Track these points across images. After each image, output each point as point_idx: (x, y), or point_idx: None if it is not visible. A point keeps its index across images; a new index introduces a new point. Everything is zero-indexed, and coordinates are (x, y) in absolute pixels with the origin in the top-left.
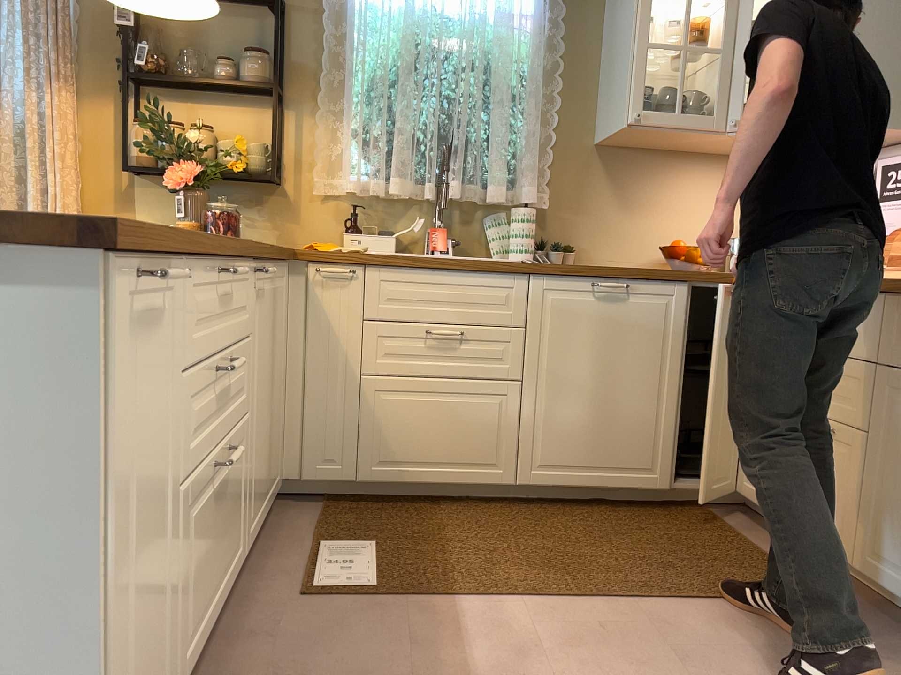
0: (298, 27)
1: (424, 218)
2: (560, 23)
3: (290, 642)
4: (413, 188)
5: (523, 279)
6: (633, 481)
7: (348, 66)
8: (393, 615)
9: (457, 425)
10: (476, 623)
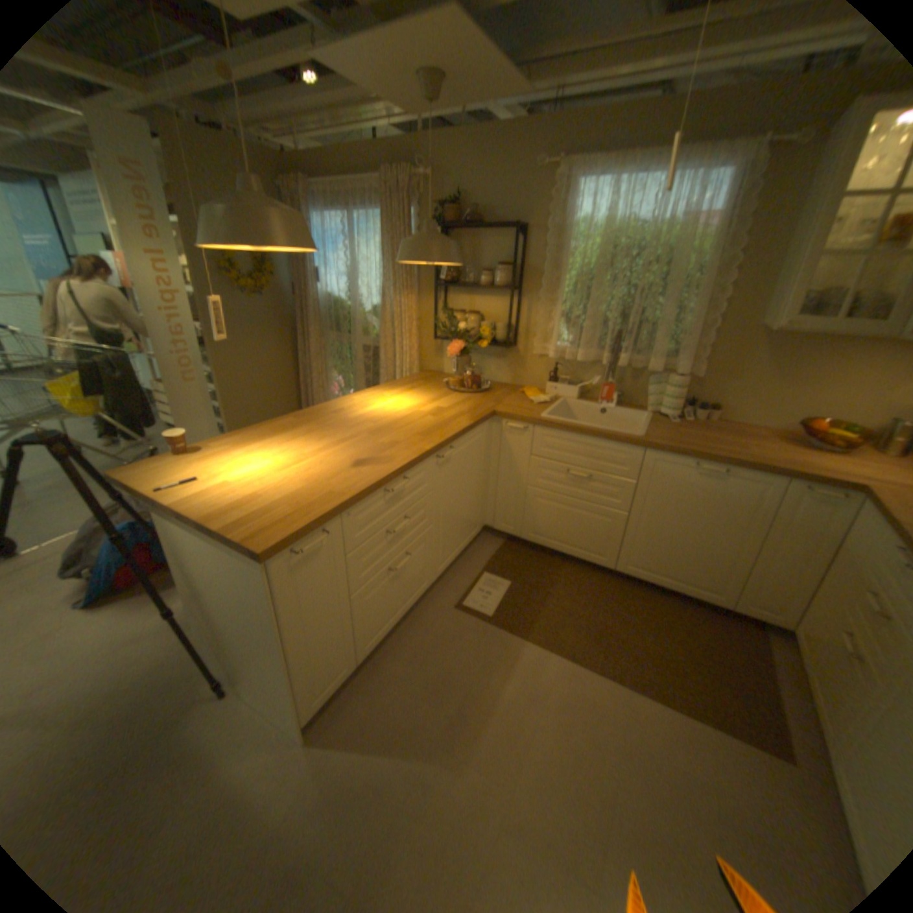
0: (532, 240)
1: (599, 377)
2: (749, 216)
3: (435, 636)
4: (595, 355)
5: (639, 450)
6: (701, 596)
7: (562, 267)
8: (489, 640)
9: (580, 526)
10: (526, 665)
